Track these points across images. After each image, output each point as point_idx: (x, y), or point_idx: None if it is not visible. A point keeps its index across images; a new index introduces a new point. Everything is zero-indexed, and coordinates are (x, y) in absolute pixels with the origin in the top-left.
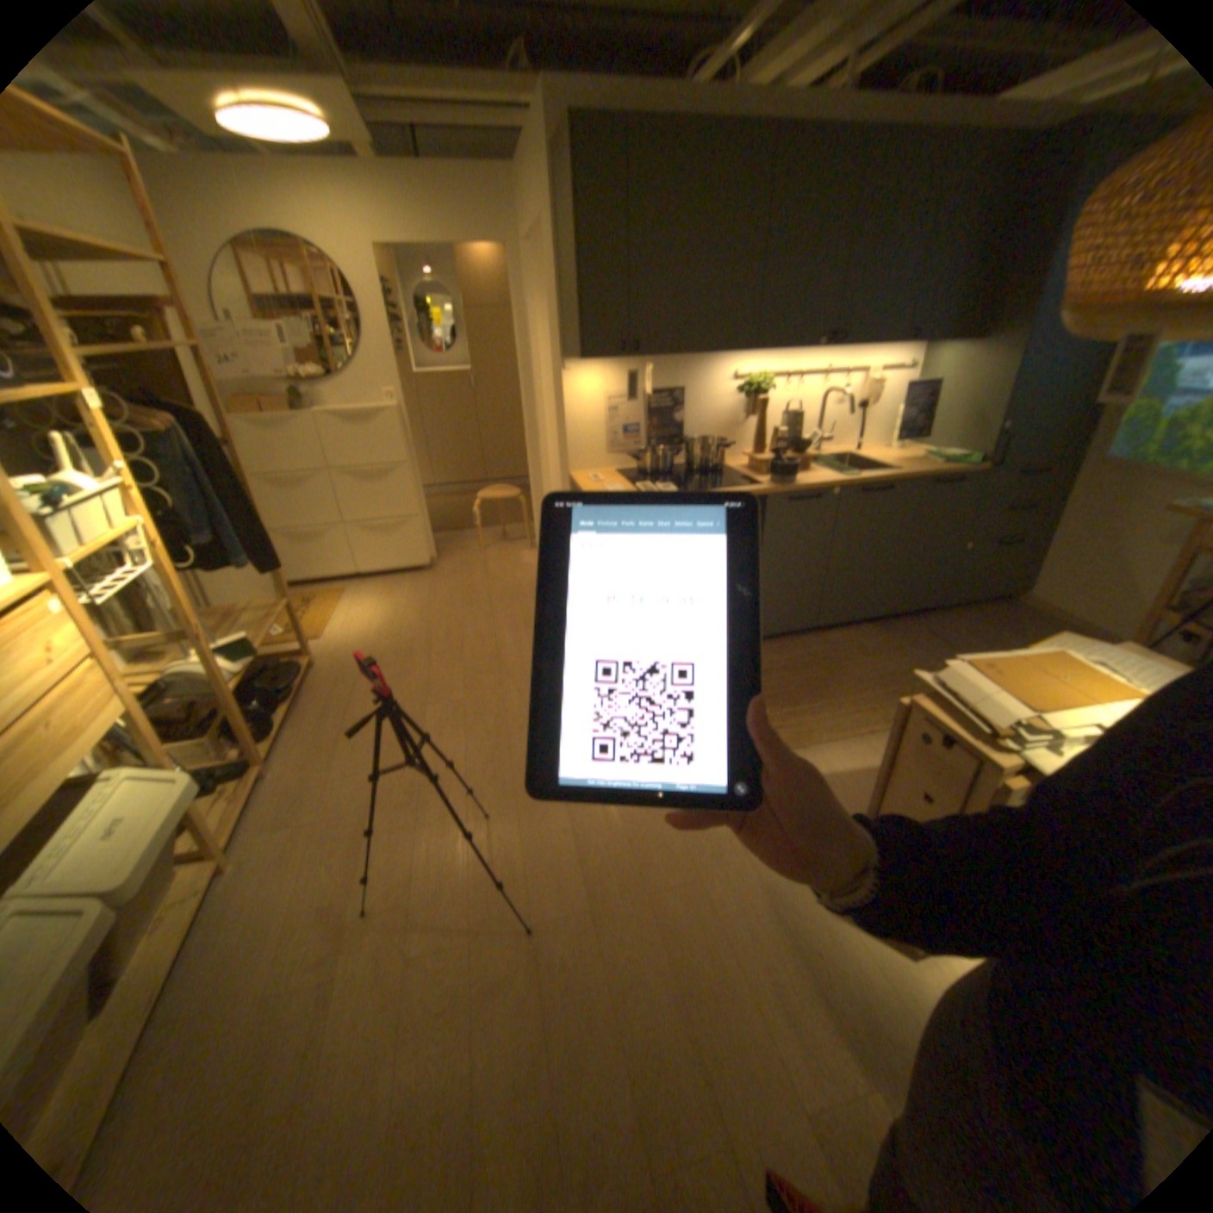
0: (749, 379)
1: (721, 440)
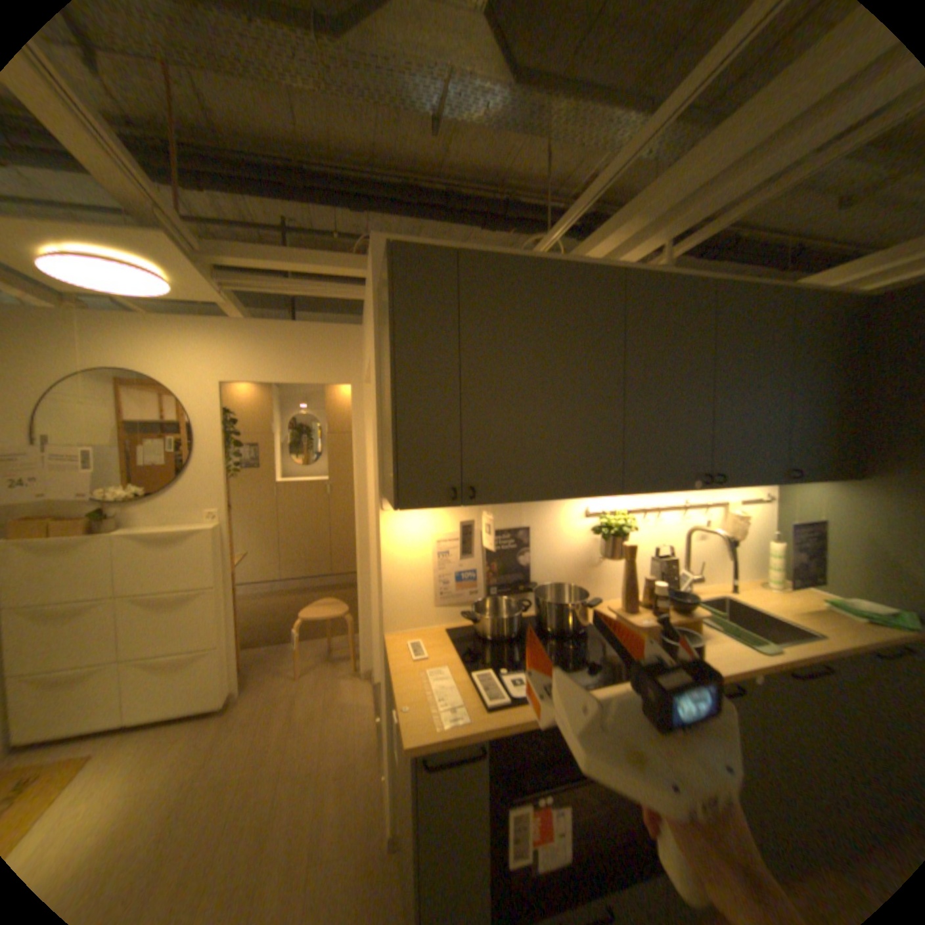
0: (607, 517)
1: (581, 587)
